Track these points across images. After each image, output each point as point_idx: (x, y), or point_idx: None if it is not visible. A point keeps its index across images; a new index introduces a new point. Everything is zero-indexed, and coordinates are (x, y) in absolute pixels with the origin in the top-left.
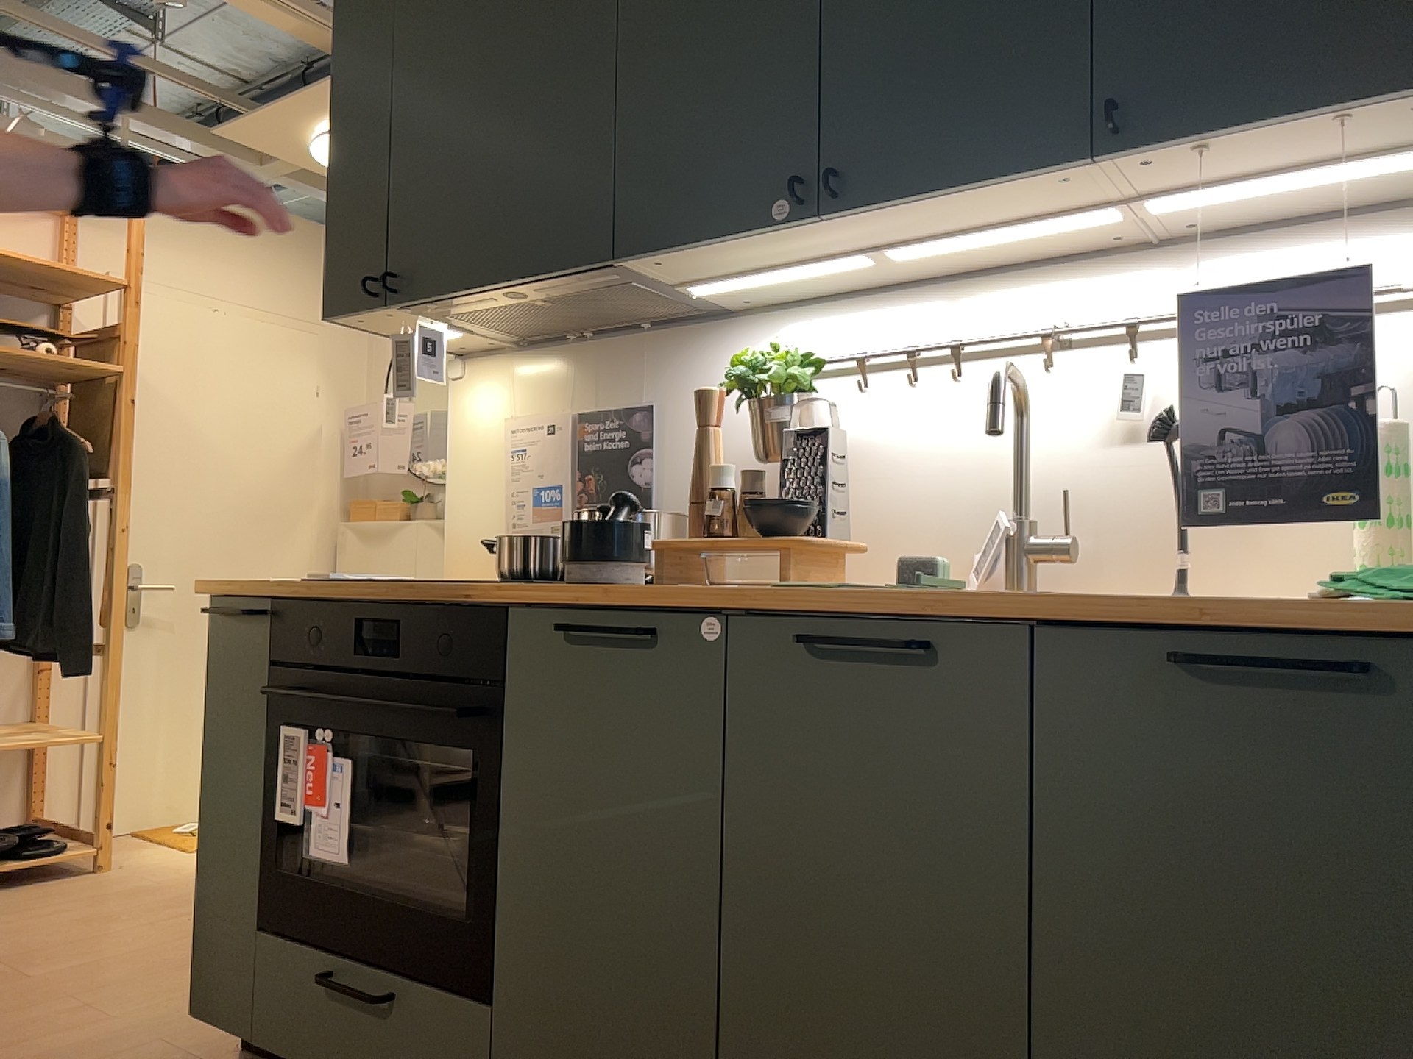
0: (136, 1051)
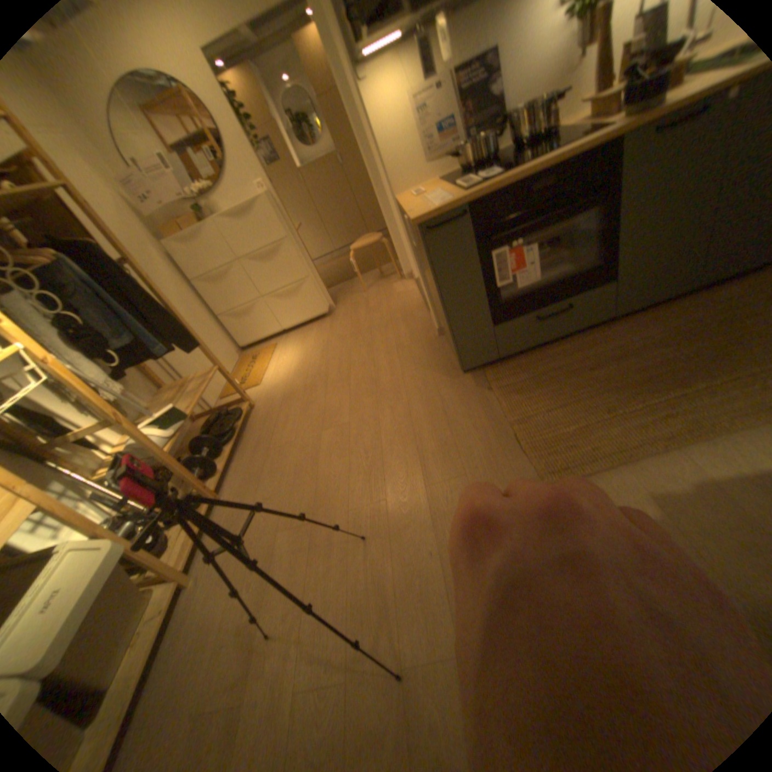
0: (440, 394)
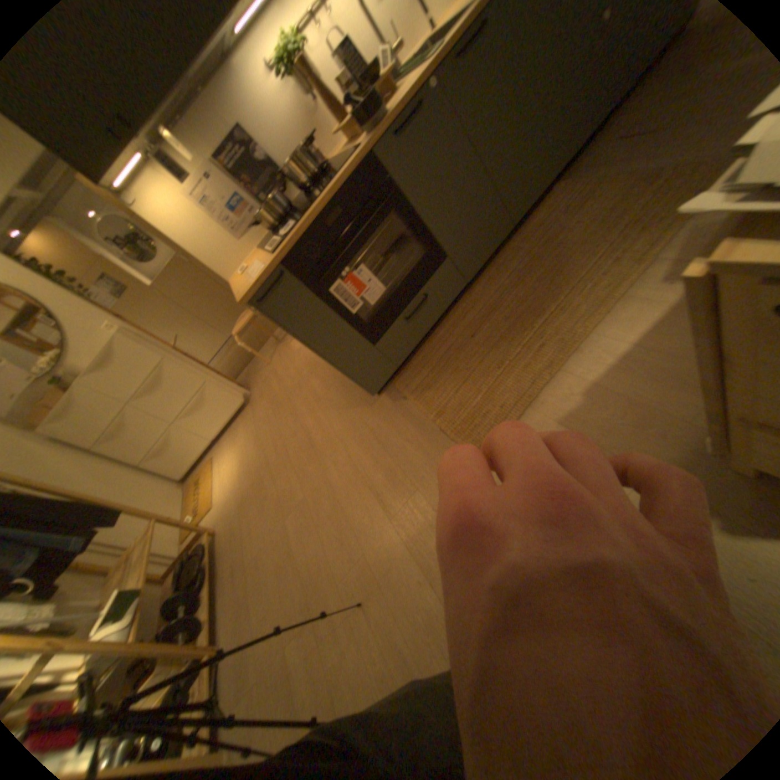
0: (368, 424)
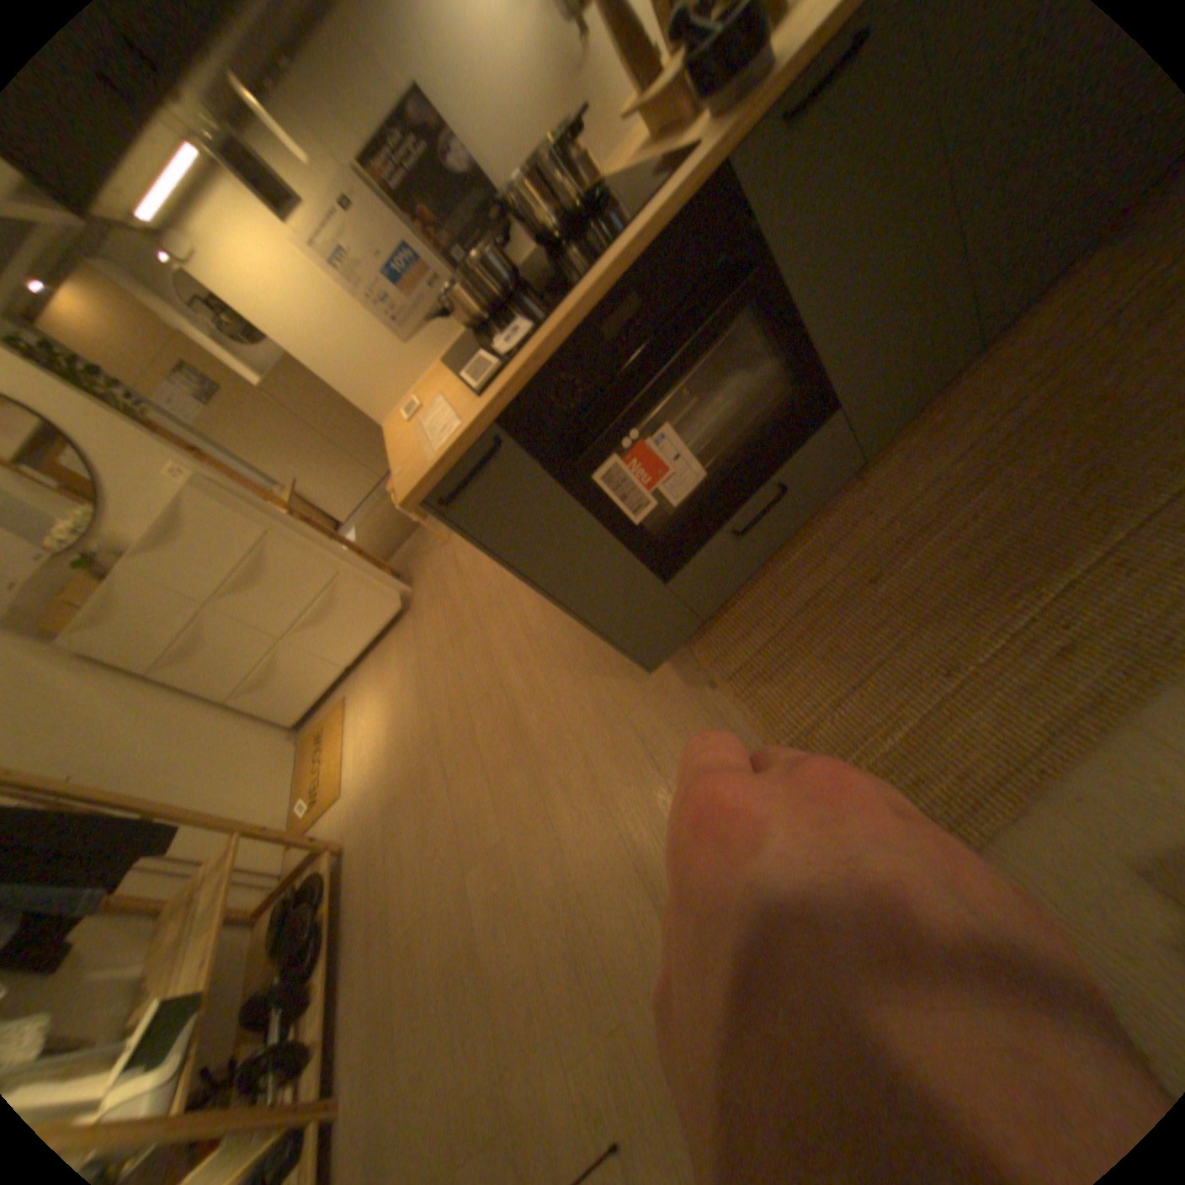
0: (634, 723)
